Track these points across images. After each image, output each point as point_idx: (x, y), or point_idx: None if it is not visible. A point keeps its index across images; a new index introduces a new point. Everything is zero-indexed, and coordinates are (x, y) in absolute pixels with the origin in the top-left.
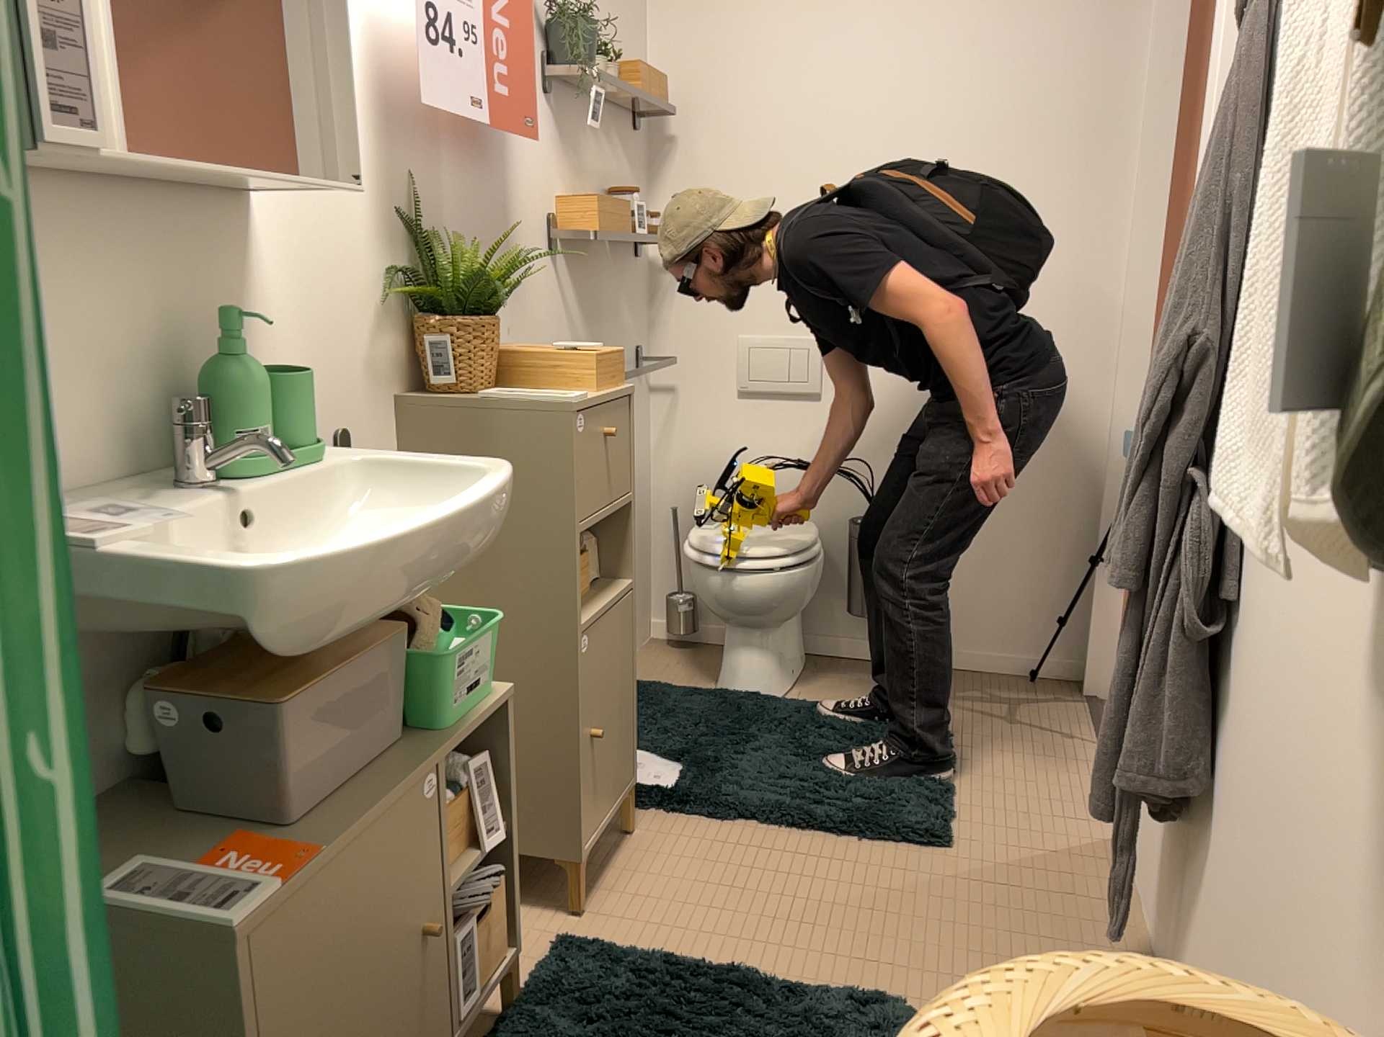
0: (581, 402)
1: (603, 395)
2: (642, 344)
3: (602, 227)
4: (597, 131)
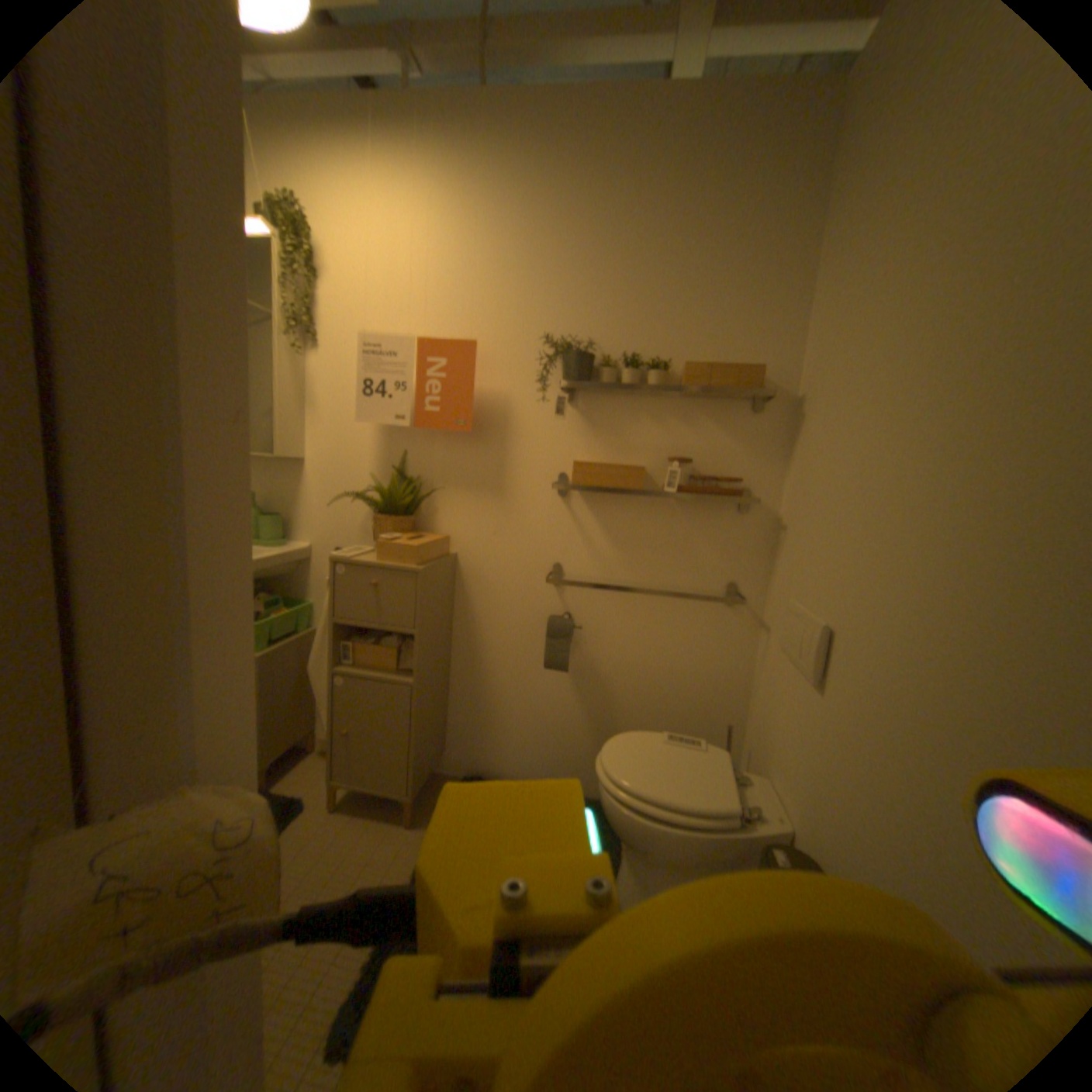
0: (340, 558)
1: (373, 562)
2: (746, 581)
3: (577, 478)
4: (662, 412)
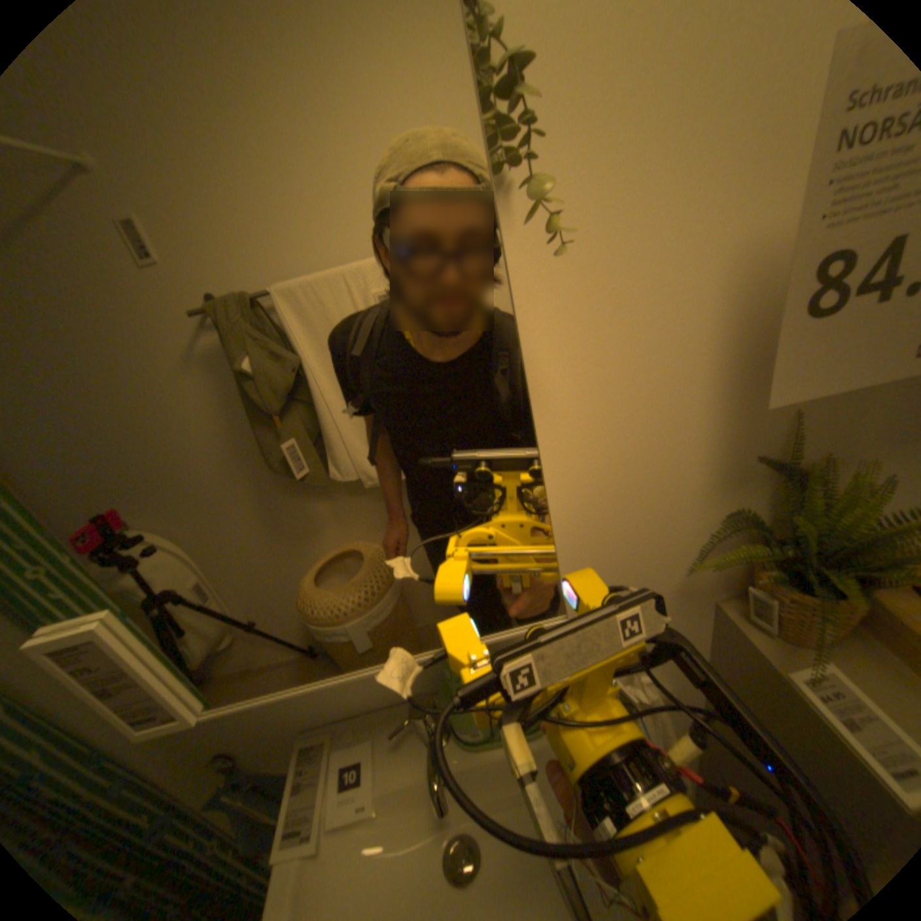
0: None
1: None
2: None
3: None
4: None
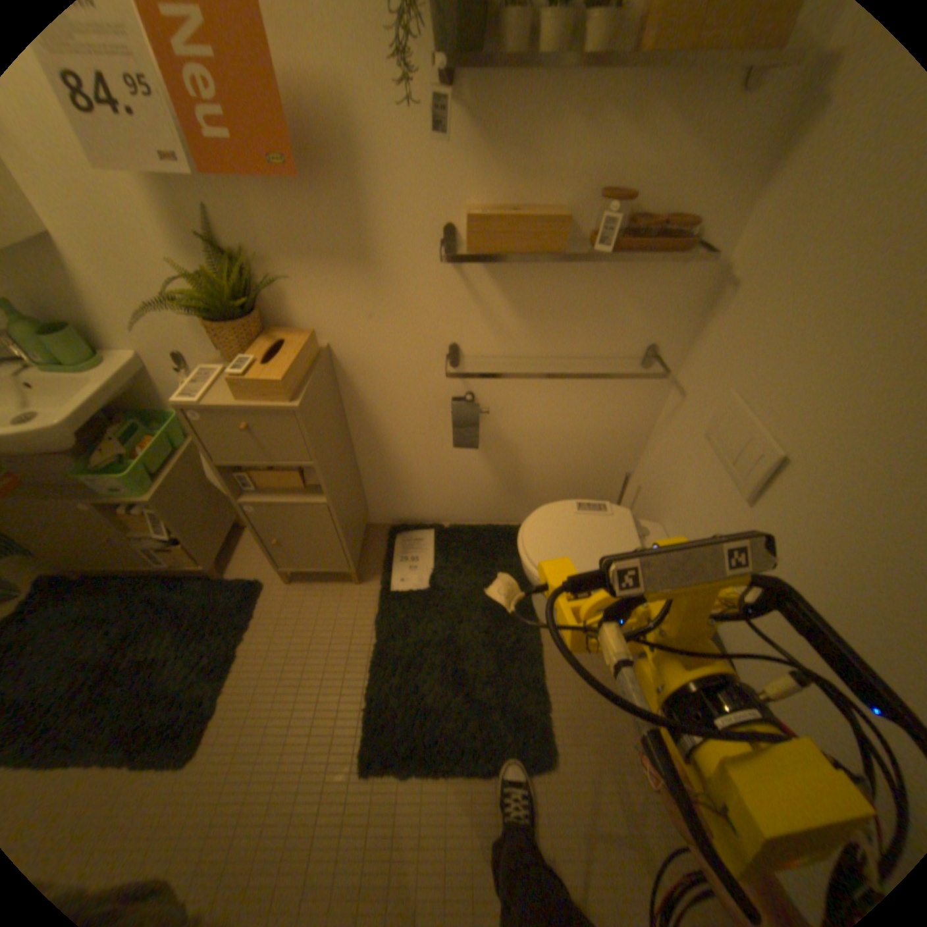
0: (187, 405)
1: (232, 405)
2: (665, 343)
3: (472, 245)
4: (597, 105)
